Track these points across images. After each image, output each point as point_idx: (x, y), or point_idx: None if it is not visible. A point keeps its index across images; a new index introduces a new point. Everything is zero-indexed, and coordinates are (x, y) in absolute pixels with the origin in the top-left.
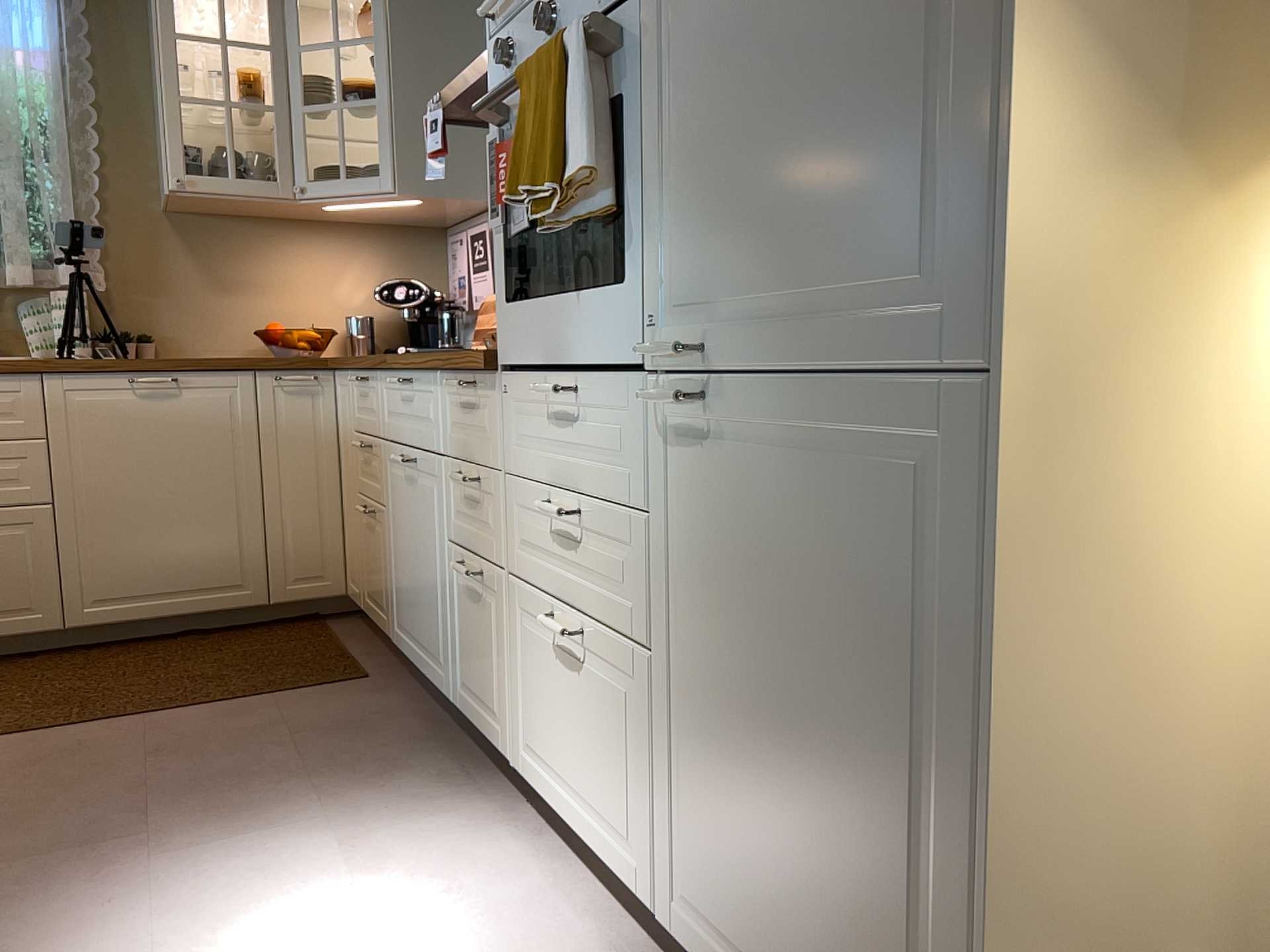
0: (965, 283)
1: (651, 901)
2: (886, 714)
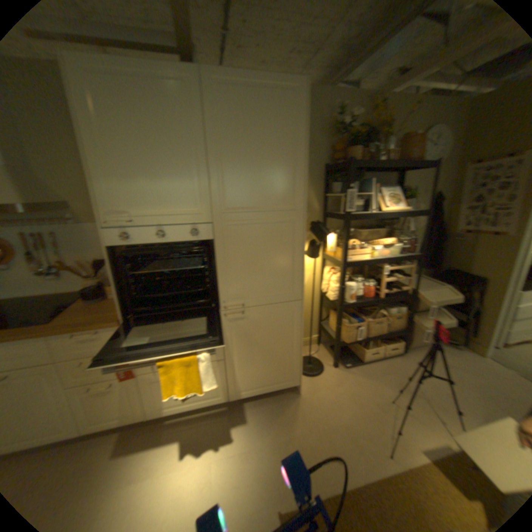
0: (294, 291)
1: (224, 399)
2: (283, 340)
